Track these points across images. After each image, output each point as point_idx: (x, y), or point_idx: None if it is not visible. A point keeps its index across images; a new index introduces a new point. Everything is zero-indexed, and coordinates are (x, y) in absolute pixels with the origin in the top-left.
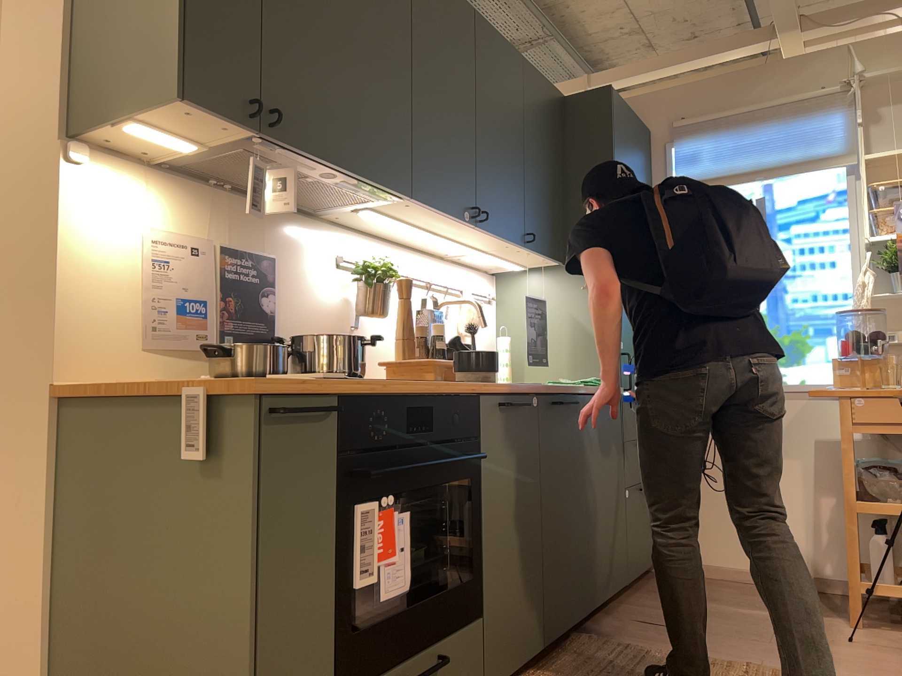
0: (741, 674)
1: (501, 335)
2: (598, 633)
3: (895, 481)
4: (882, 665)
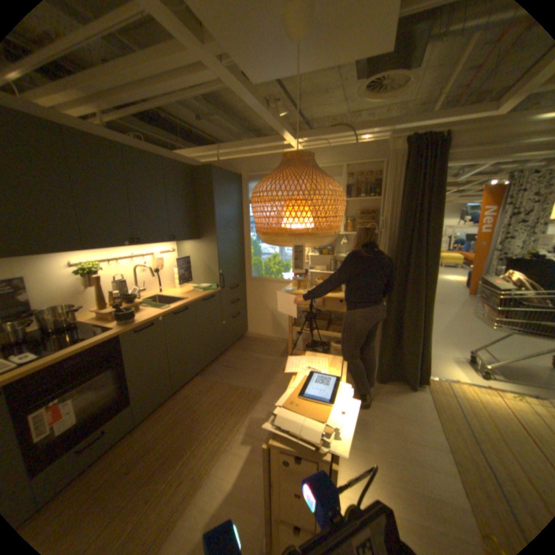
0: (238, 394)
1: (175, 267)
2: (205, 374)
3: (303, 322)
4: (285, 384)
